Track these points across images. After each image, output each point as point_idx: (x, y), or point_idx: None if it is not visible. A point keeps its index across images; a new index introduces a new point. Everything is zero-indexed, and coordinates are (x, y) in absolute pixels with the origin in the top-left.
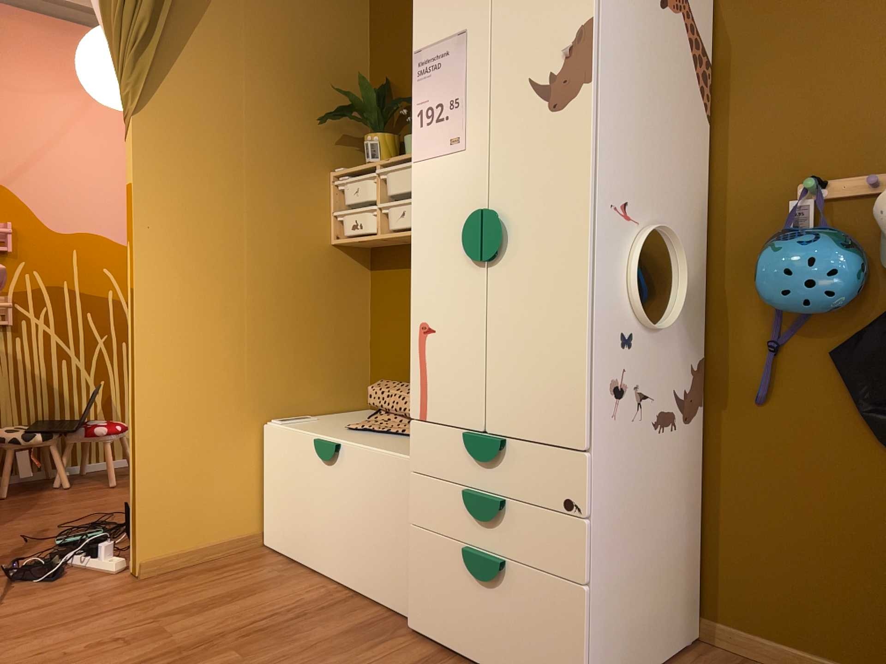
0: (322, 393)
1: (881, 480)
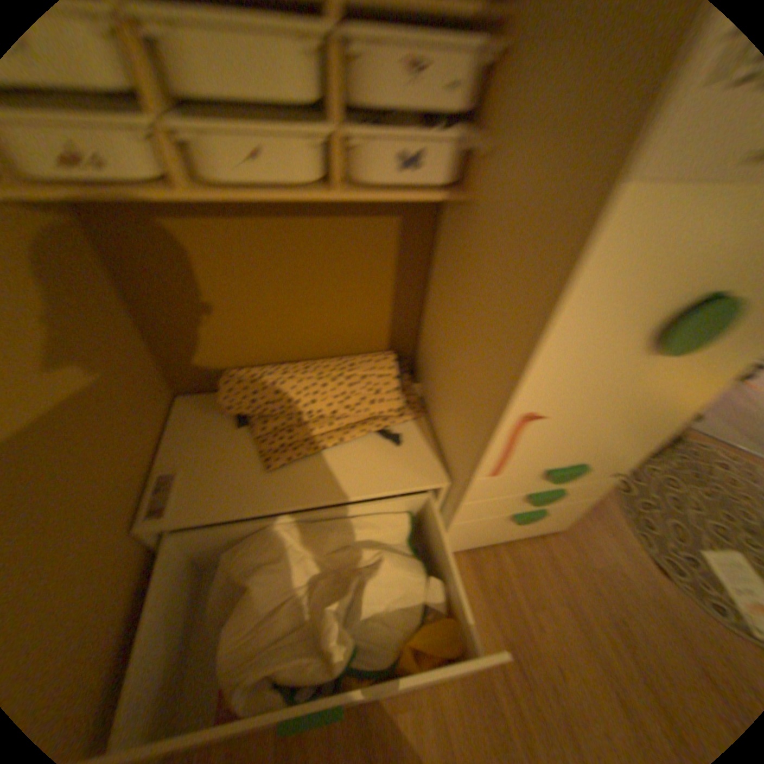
0: (142, 428)
1: None
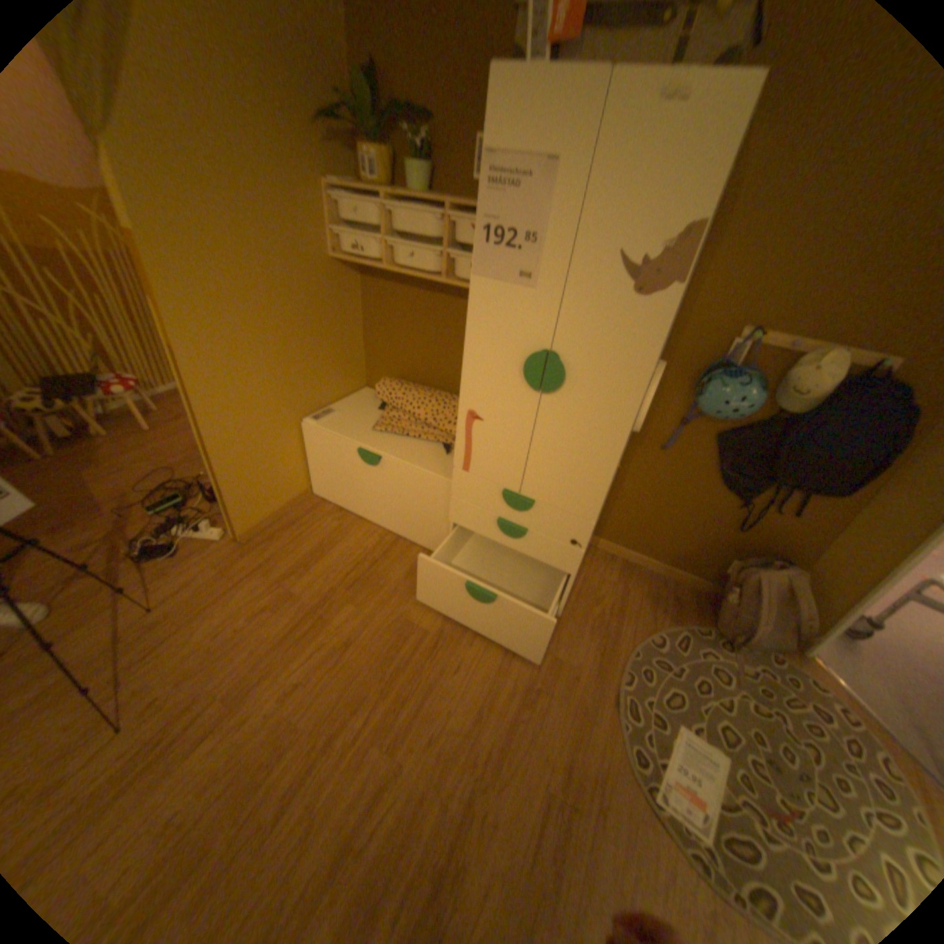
0: (336, 385)
1: (713, 498)
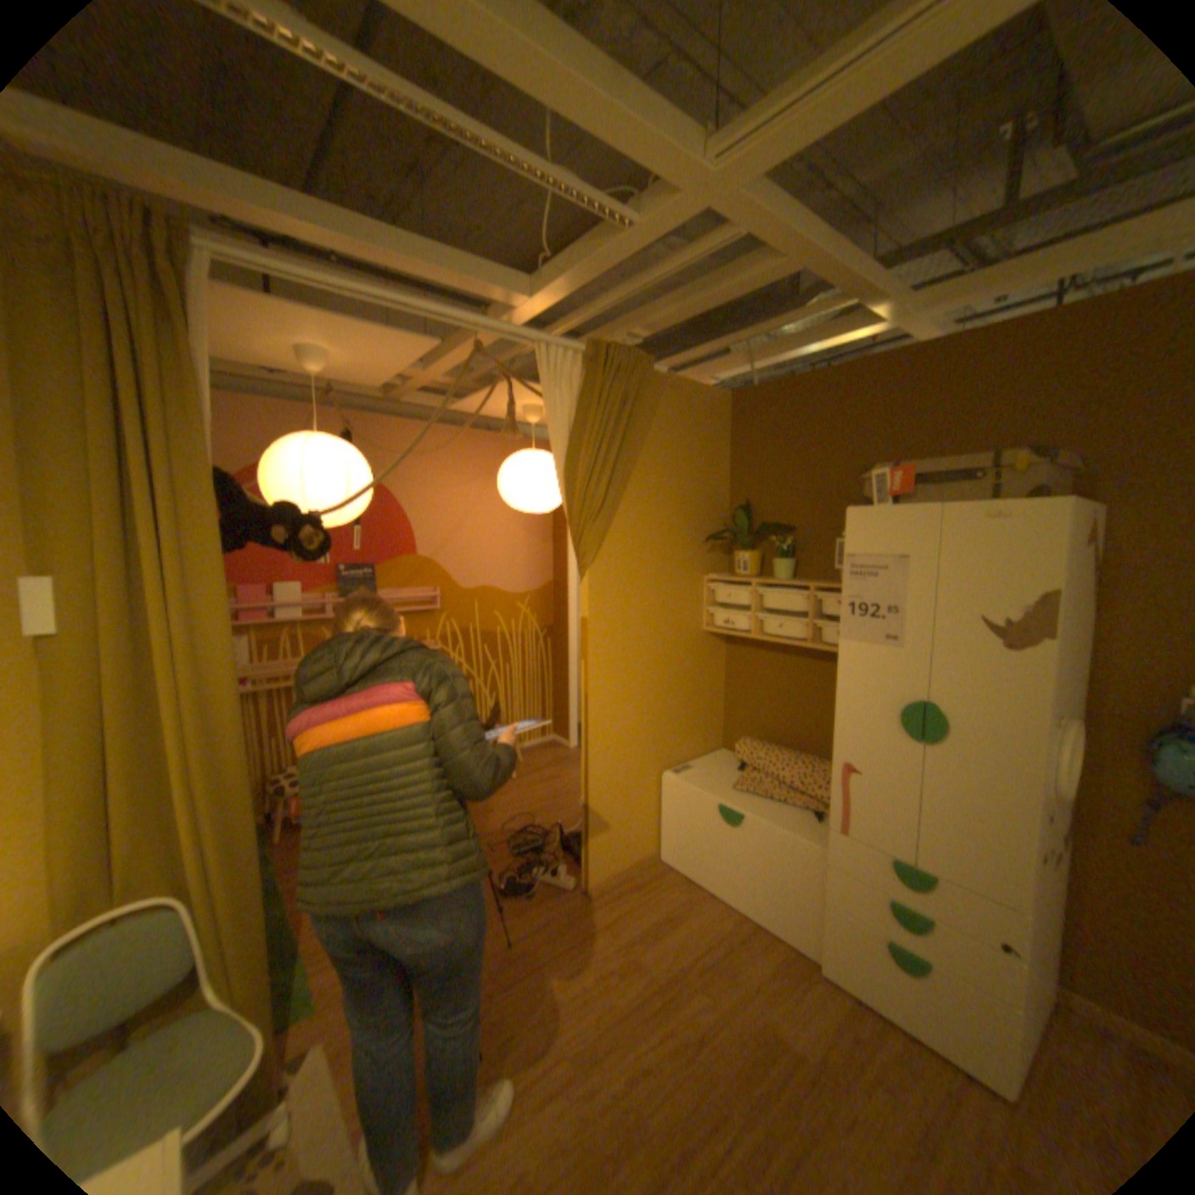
0: (695, 742)
1: None
